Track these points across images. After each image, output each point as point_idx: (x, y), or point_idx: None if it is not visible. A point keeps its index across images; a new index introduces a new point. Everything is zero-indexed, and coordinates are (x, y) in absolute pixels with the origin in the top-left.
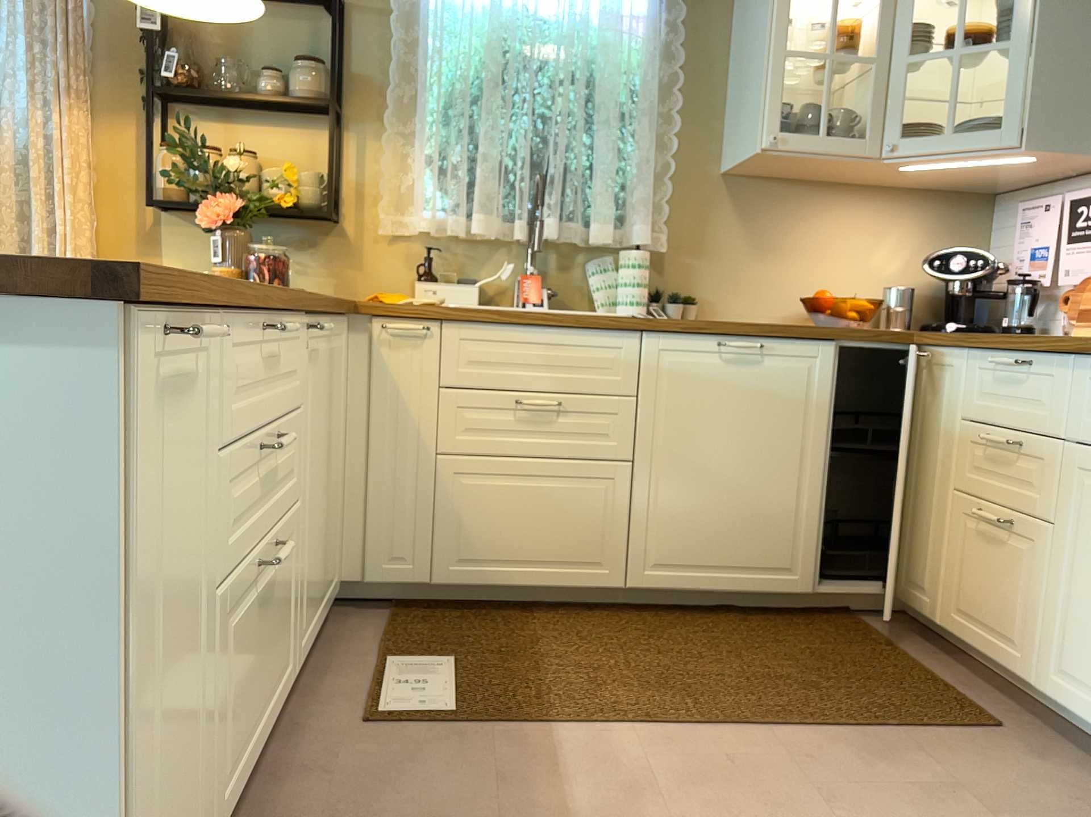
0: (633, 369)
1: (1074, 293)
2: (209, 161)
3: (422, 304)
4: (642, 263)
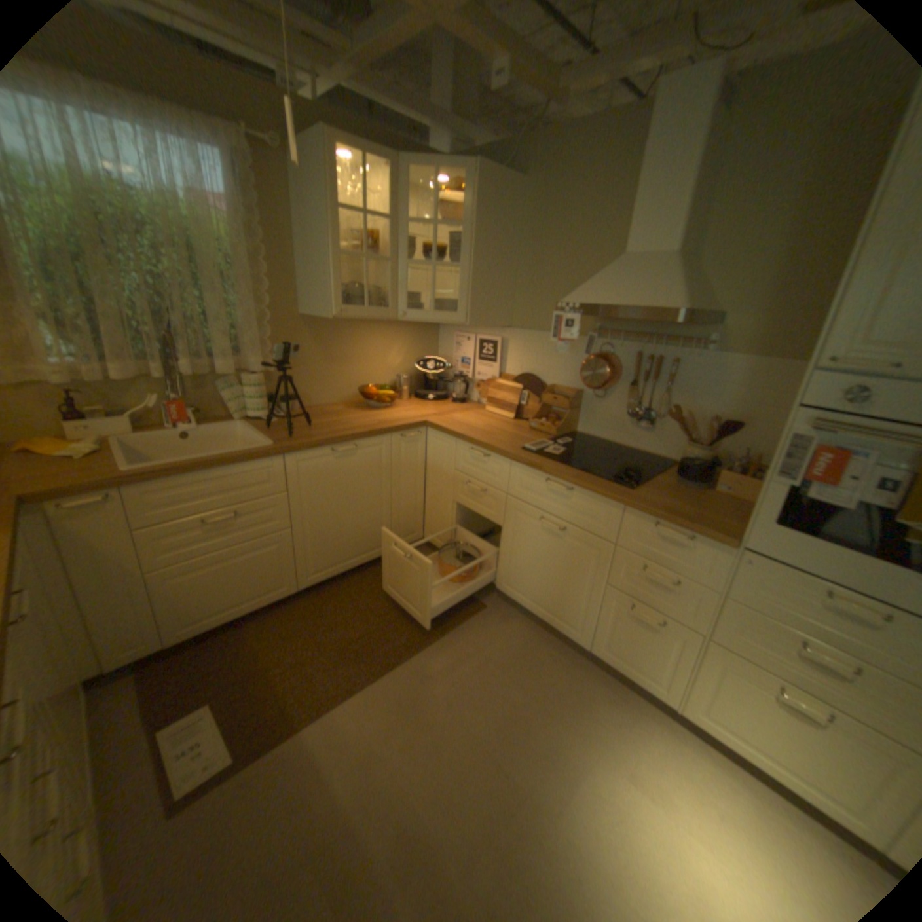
0: (280, 479)
1: (479, 384)
2: None
3: (93, 475)
4: (259, 385)
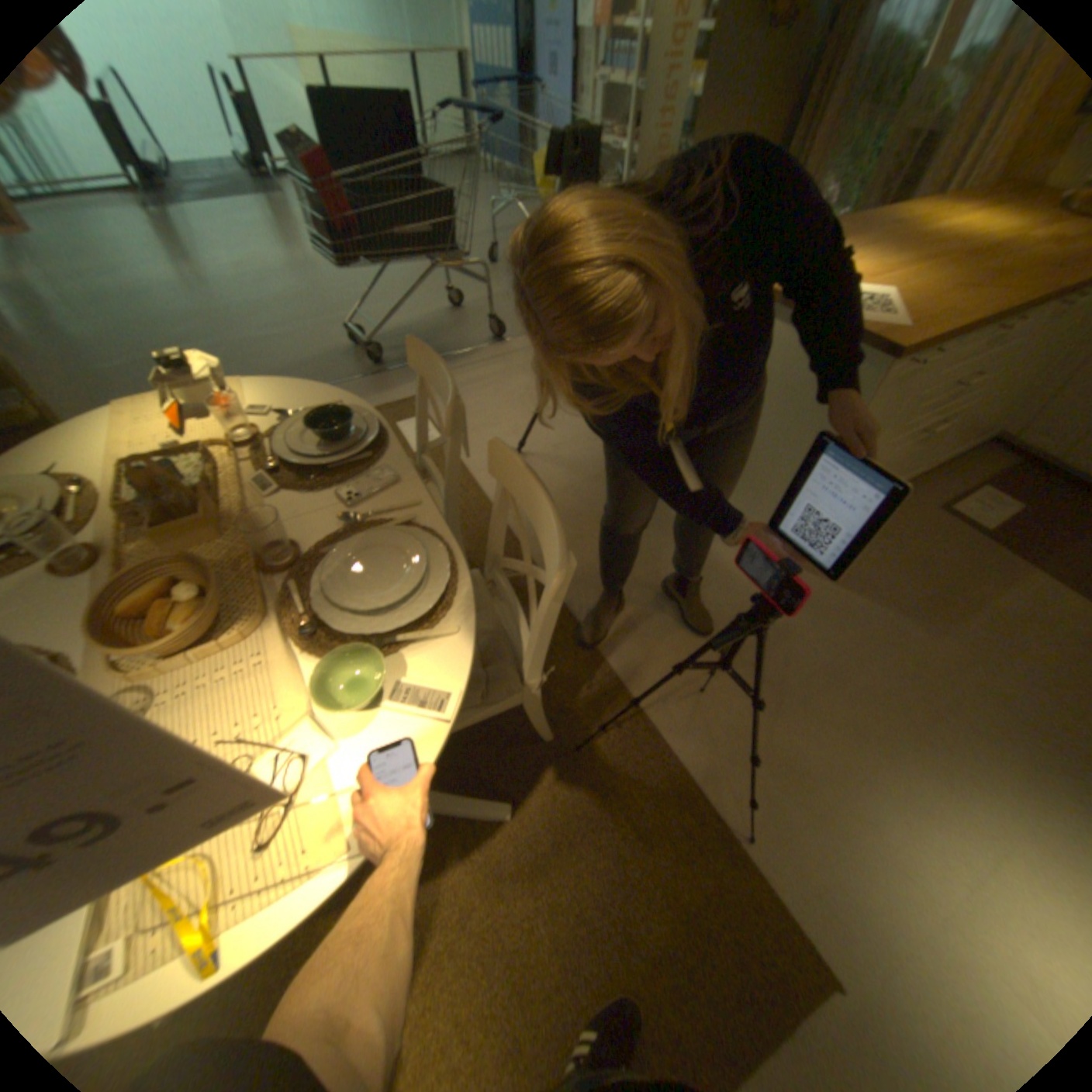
0: None
1: None
2: None
3: None
4: None
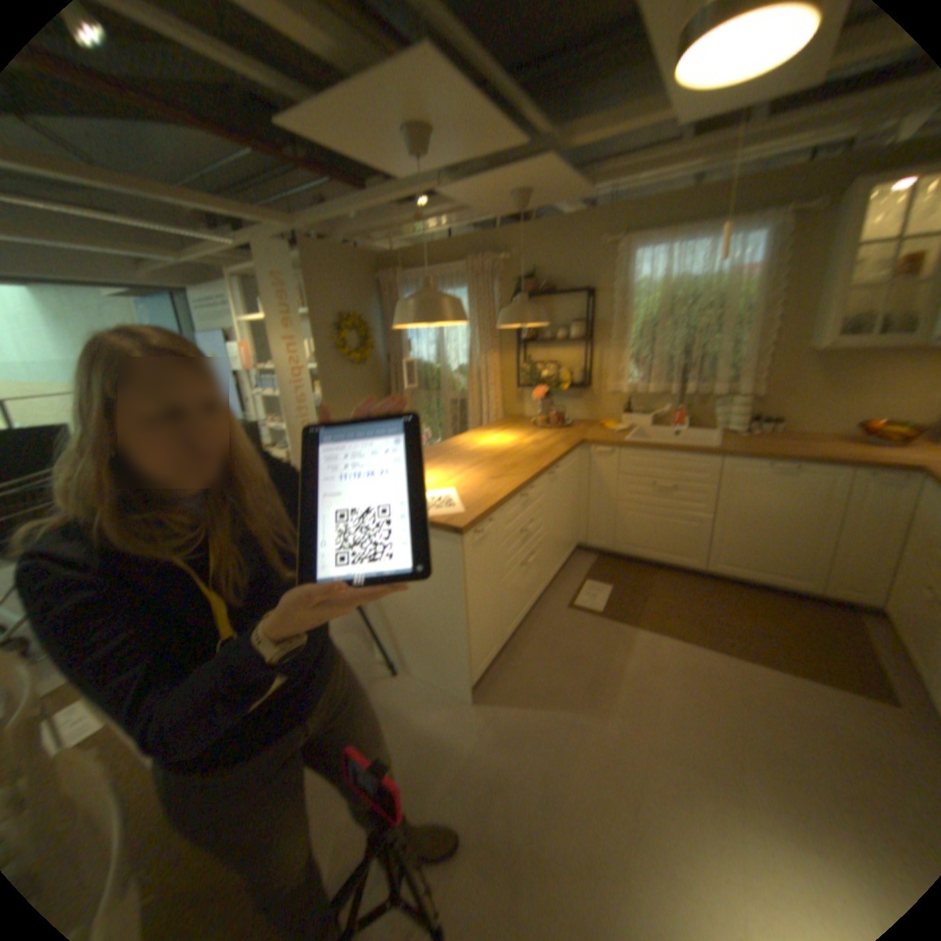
0: (716, 473)
1: None
2: (536, 371)
3: (614, 437)
4: (745, 404)
